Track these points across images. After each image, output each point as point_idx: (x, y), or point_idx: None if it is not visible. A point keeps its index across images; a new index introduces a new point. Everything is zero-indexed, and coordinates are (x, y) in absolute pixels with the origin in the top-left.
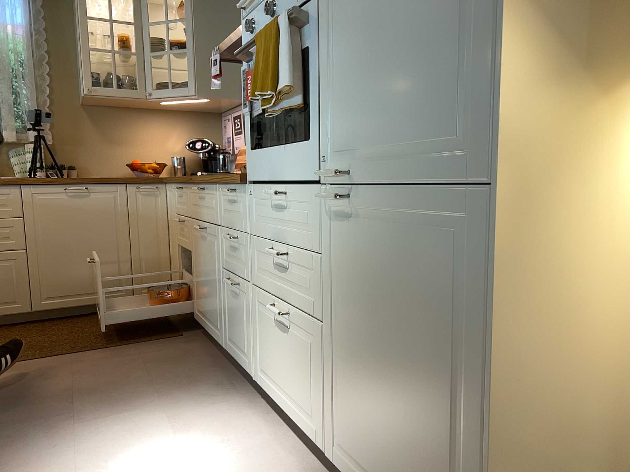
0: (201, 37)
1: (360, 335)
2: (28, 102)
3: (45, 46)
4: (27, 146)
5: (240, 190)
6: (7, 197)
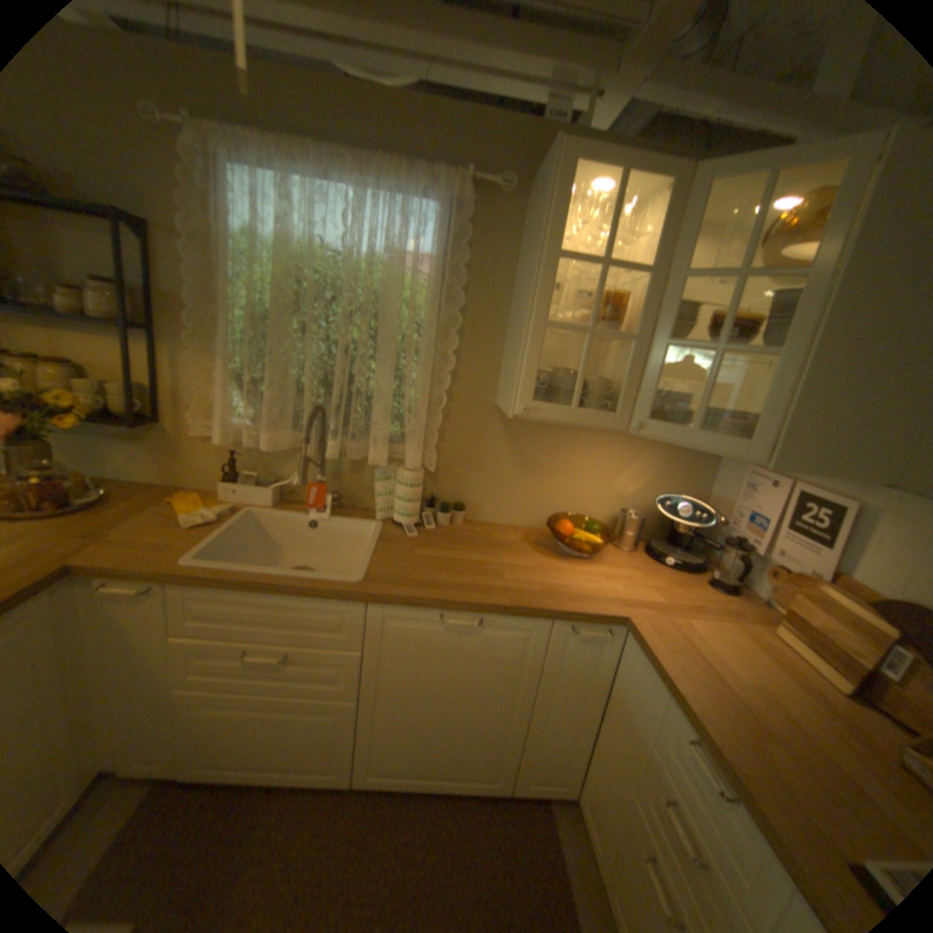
0: (843, 324)
1: None
2: (415, 398)
3: (461, 297)
4: (399, 471)
5: None
6: (341, 617)
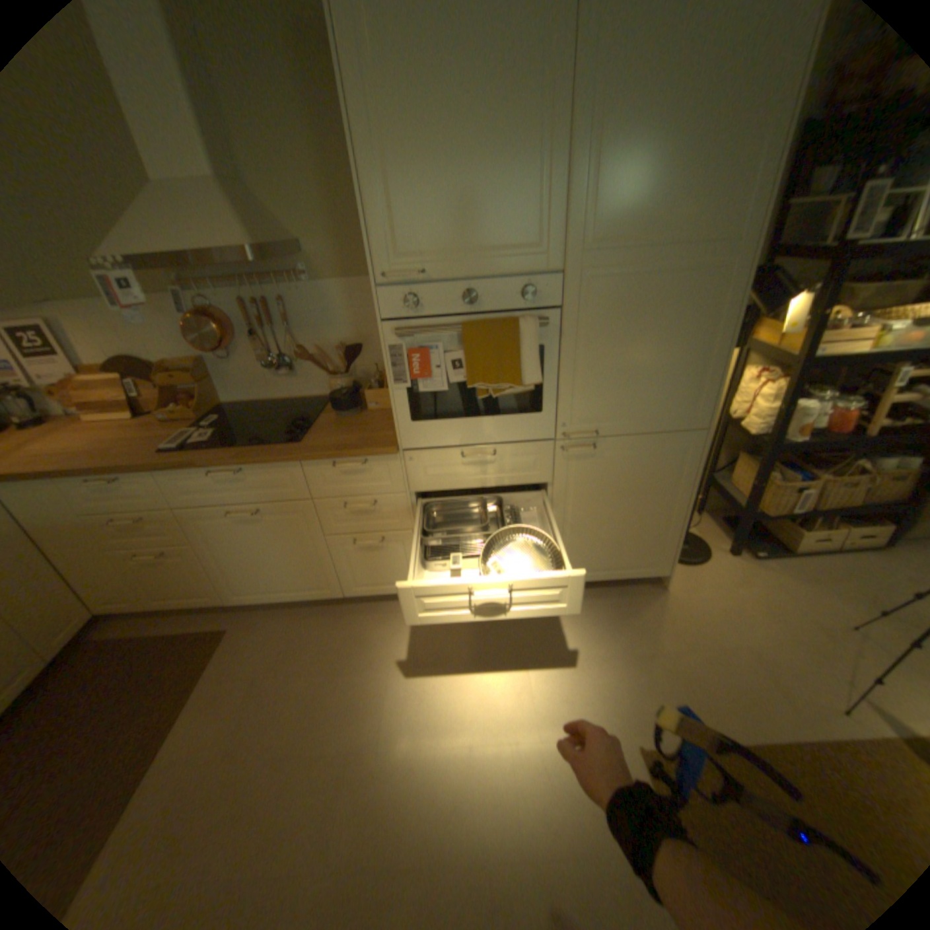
0: None
1: (590, 513)
2: None
3: None
4: None
5: (377, 460)
6: None
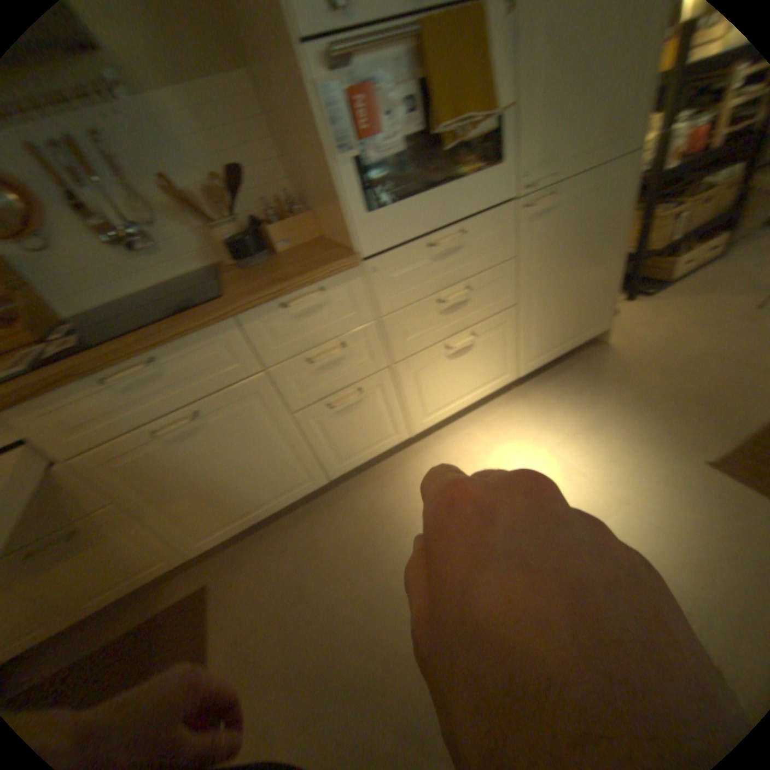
0: None
1: (554, 280)
2: None
3: None
4: None
5: (339, 282)
6: None
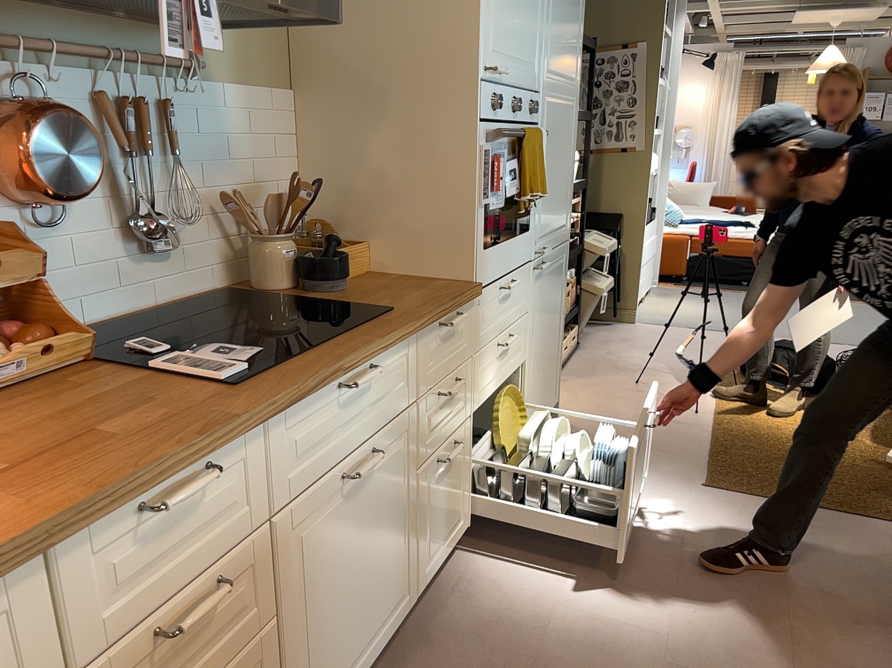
0: None
1: (540, 341)
2: None
3: None
4: None
5: (463, 309)
6: None
